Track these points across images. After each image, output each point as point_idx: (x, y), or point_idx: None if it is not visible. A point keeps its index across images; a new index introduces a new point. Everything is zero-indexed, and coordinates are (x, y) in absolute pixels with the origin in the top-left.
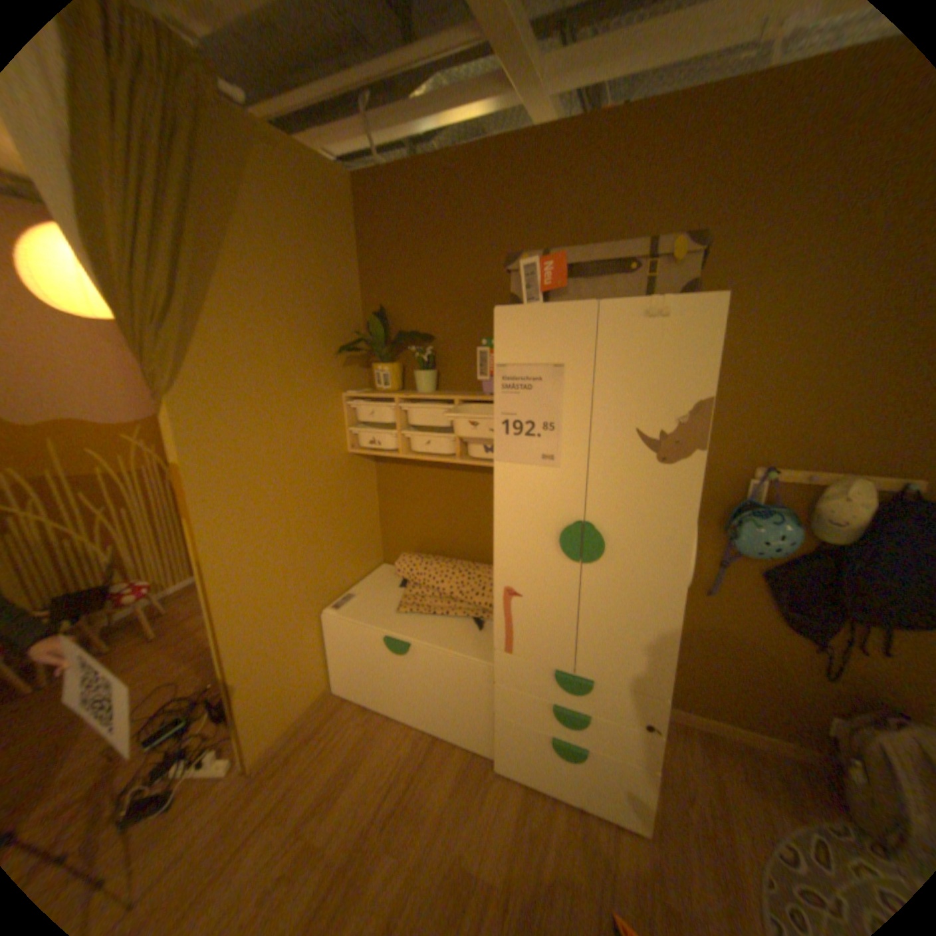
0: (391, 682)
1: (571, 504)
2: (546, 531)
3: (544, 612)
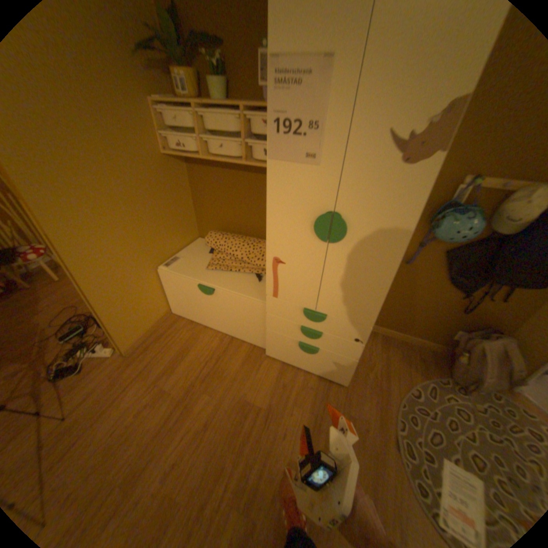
0: (205, 309)
1: (325, 198)
2: (305, 218)
3: (299, 274)
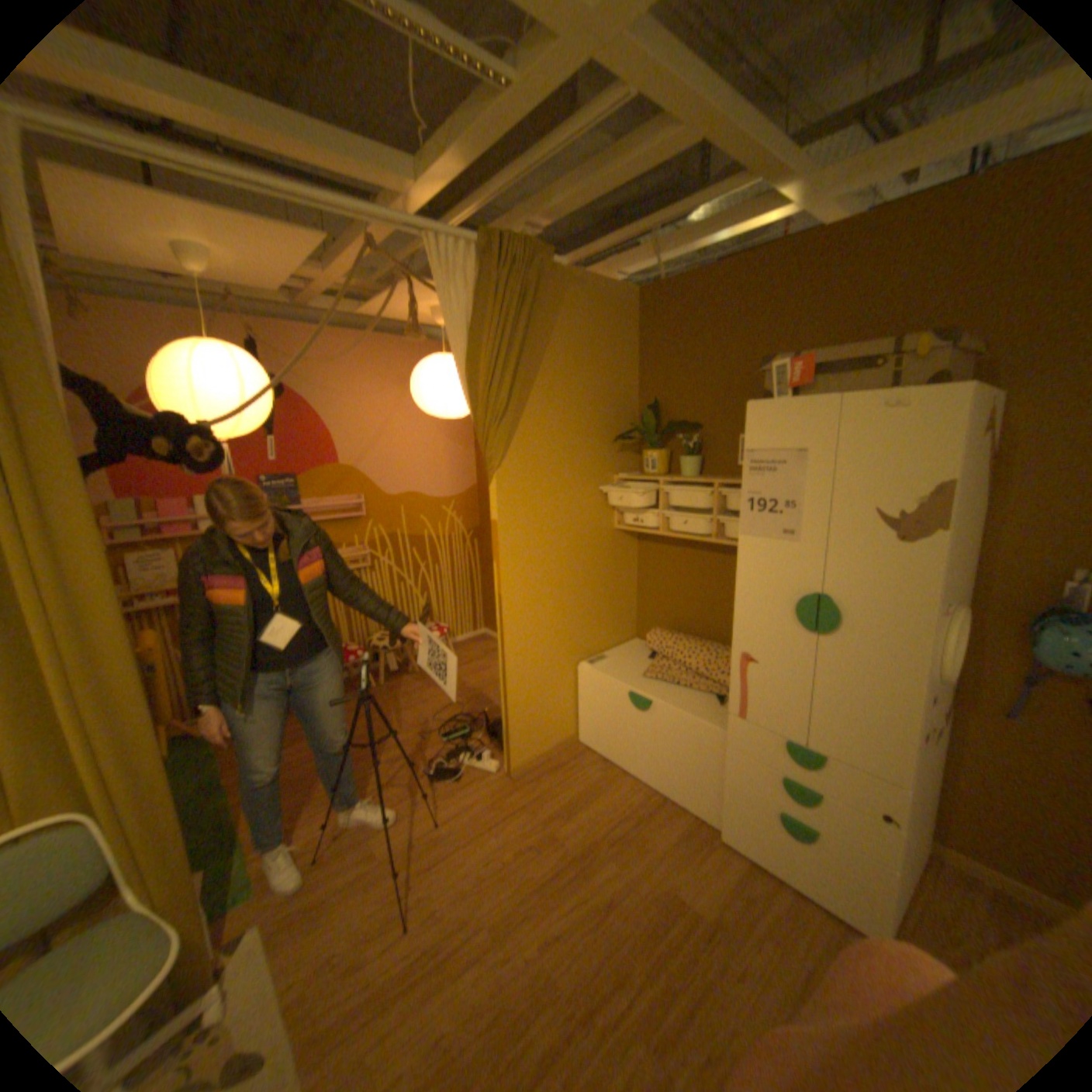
0: (634, 737)
1: (811, 577)
2: (787, 601)
3: (781, 681)
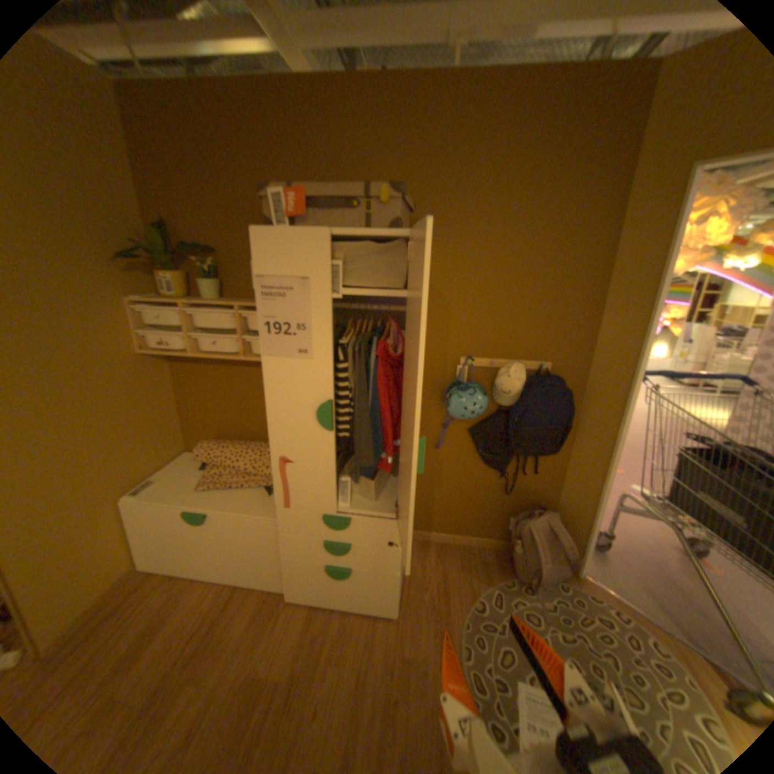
0: (193, 550)
1: (324, 388)
2: (308, 410)
3: (311, 473)
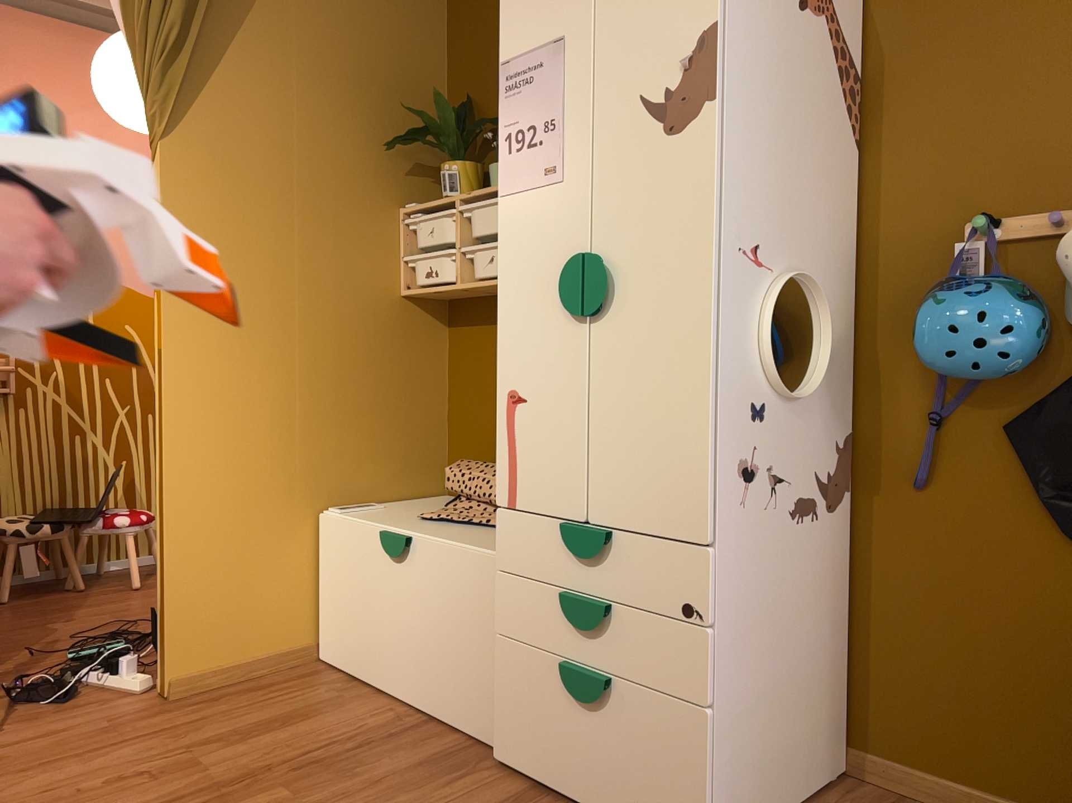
0: (386, 617)
1: (576, 231)
2: (551, 281)
3: (550, 419)
